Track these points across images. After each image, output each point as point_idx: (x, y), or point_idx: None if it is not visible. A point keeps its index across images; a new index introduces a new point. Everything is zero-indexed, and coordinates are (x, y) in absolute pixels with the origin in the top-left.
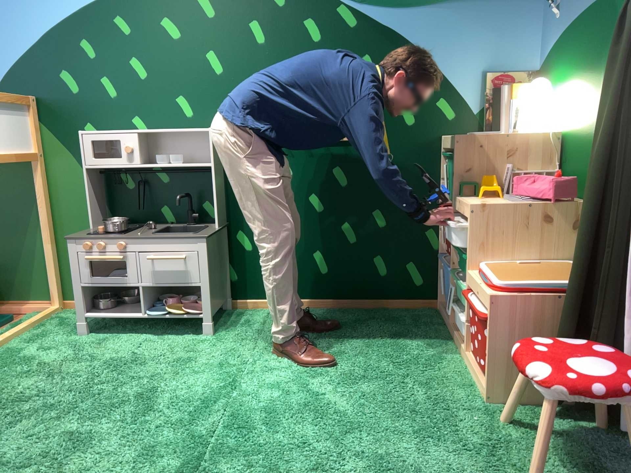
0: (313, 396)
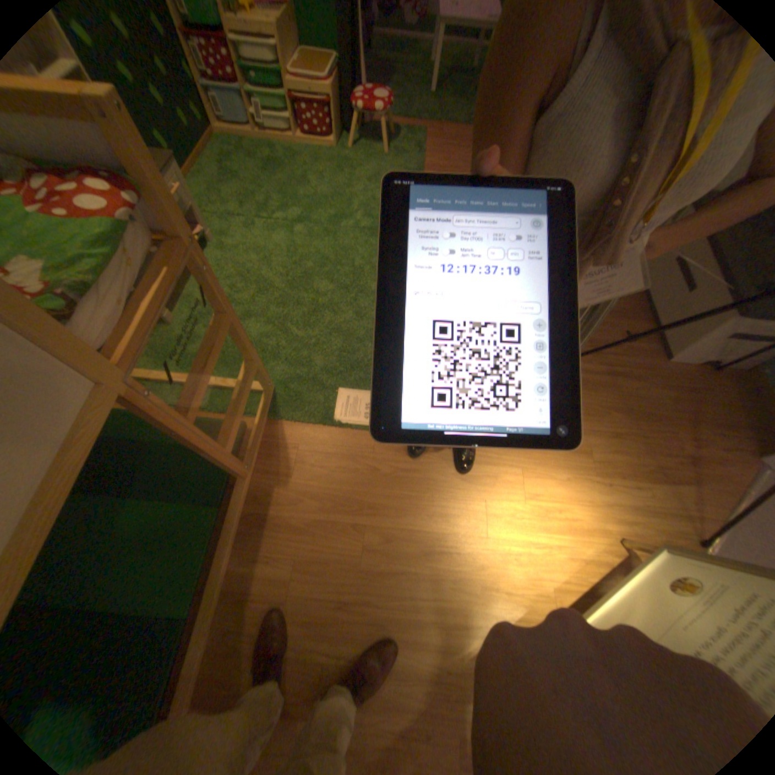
0: (313, 195)
